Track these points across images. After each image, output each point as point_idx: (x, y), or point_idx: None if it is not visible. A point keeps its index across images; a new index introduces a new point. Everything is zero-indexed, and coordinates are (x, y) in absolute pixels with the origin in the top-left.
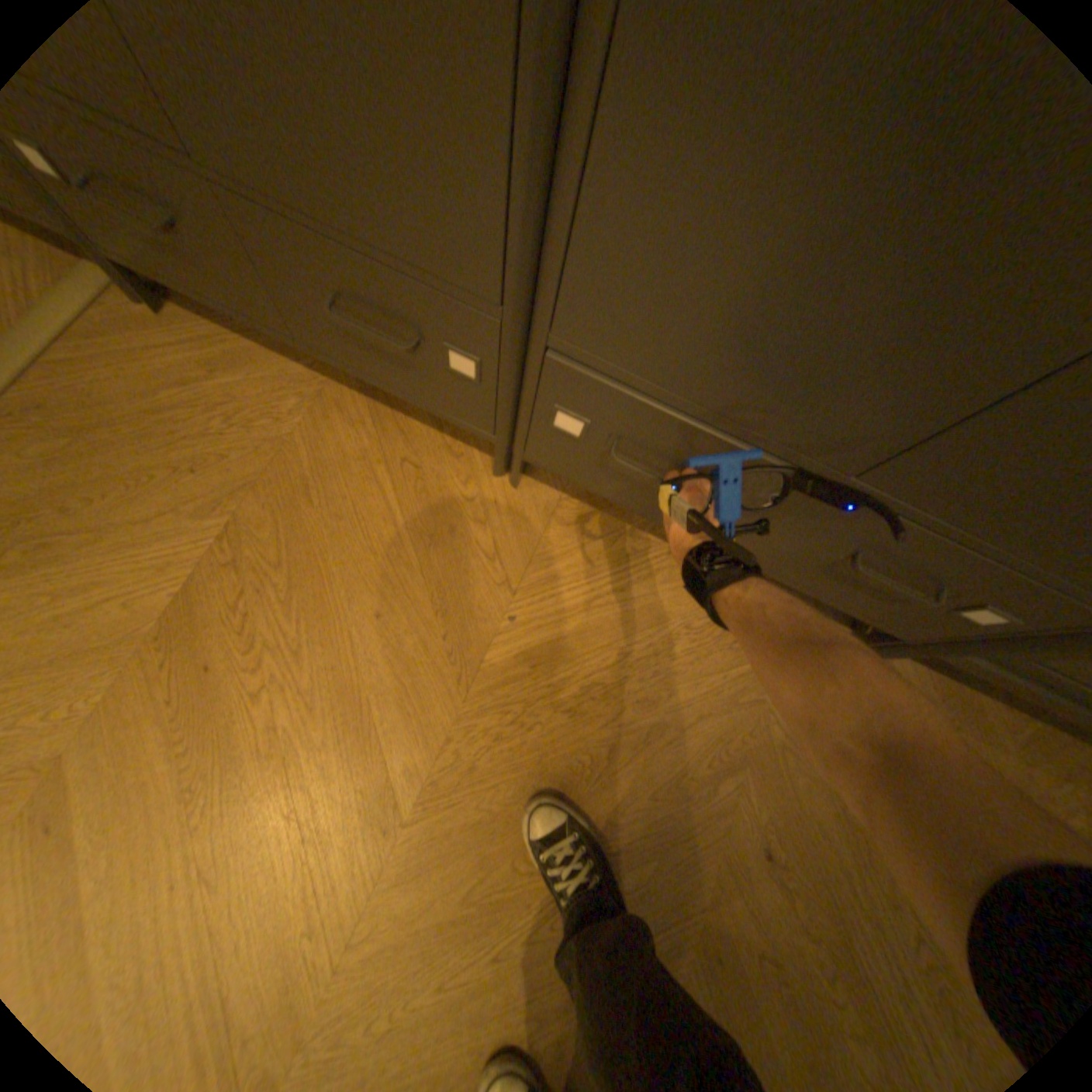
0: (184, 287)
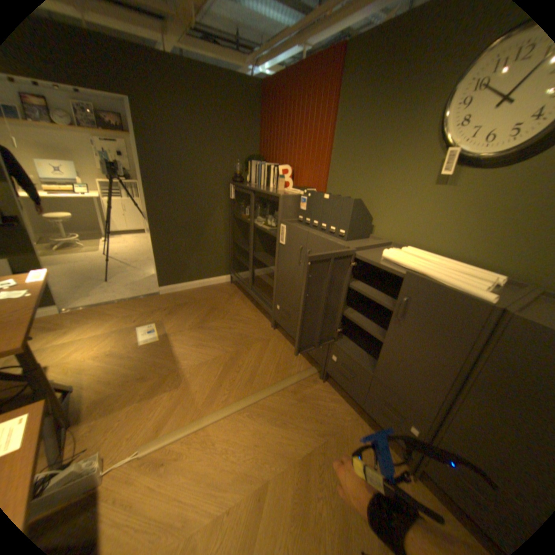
0: (342, 385)
